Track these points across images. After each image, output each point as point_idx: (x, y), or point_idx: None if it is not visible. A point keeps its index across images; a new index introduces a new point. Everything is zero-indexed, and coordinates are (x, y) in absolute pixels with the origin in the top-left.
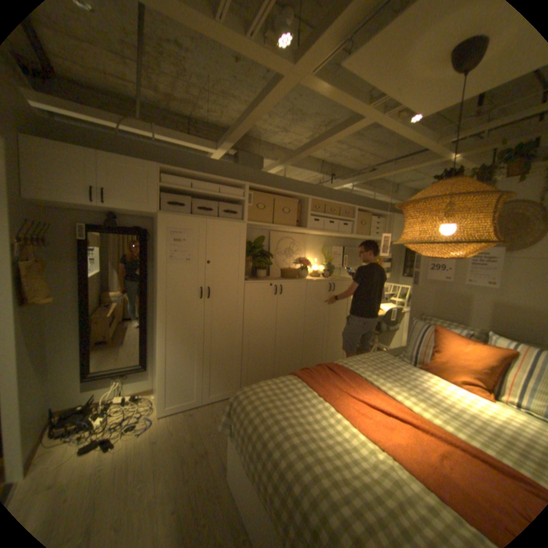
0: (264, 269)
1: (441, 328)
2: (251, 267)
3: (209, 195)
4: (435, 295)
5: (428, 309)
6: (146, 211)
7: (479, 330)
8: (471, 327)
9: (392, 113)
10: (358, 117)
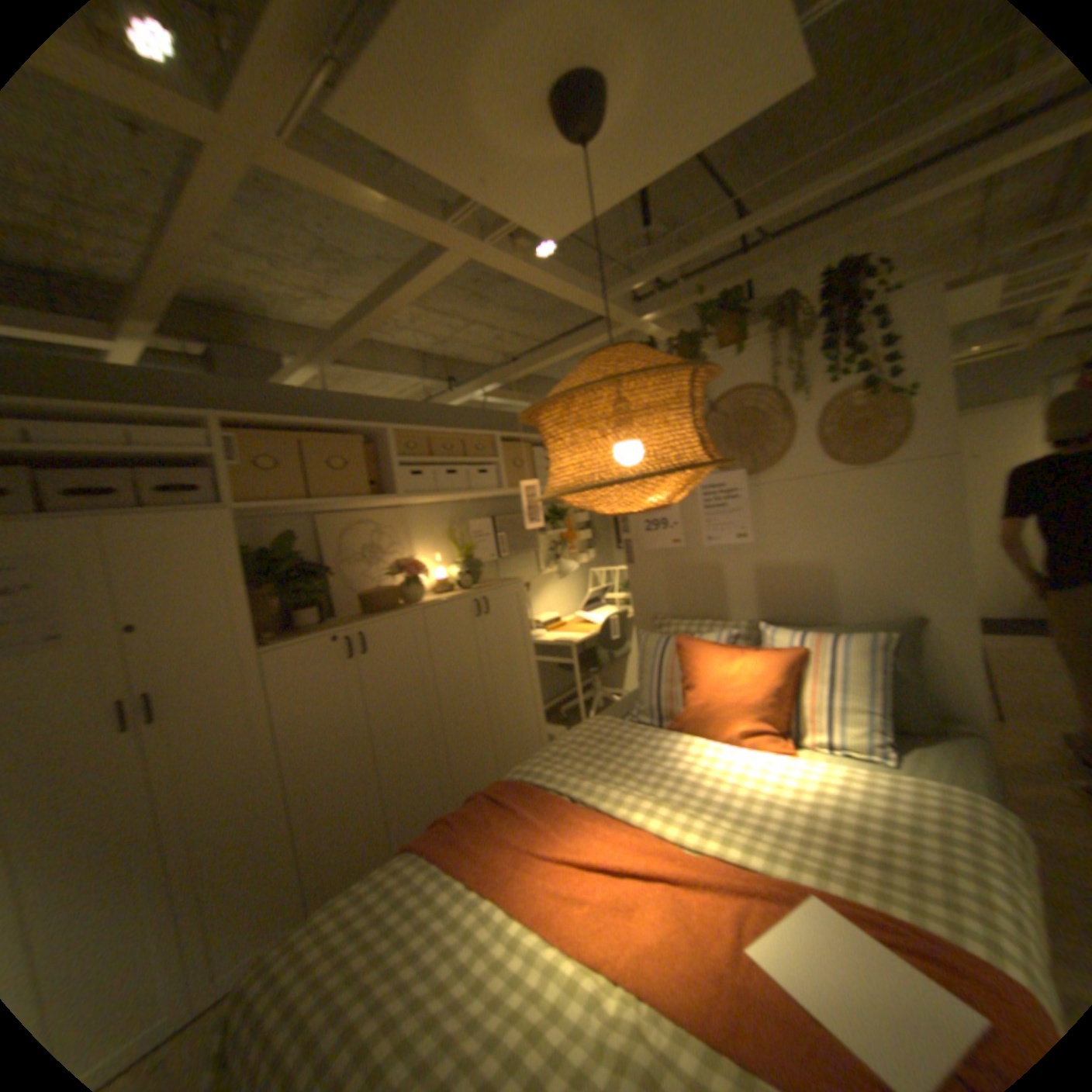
0: (313, 604)
1: (687, 637)
2: (279, 608)
3: (101, 454)
4: (667, 577)
5: (662, 606)
6: None
7: (746, 622)
8: (734, 620)
9: (502, 240)
10: (437, 249)
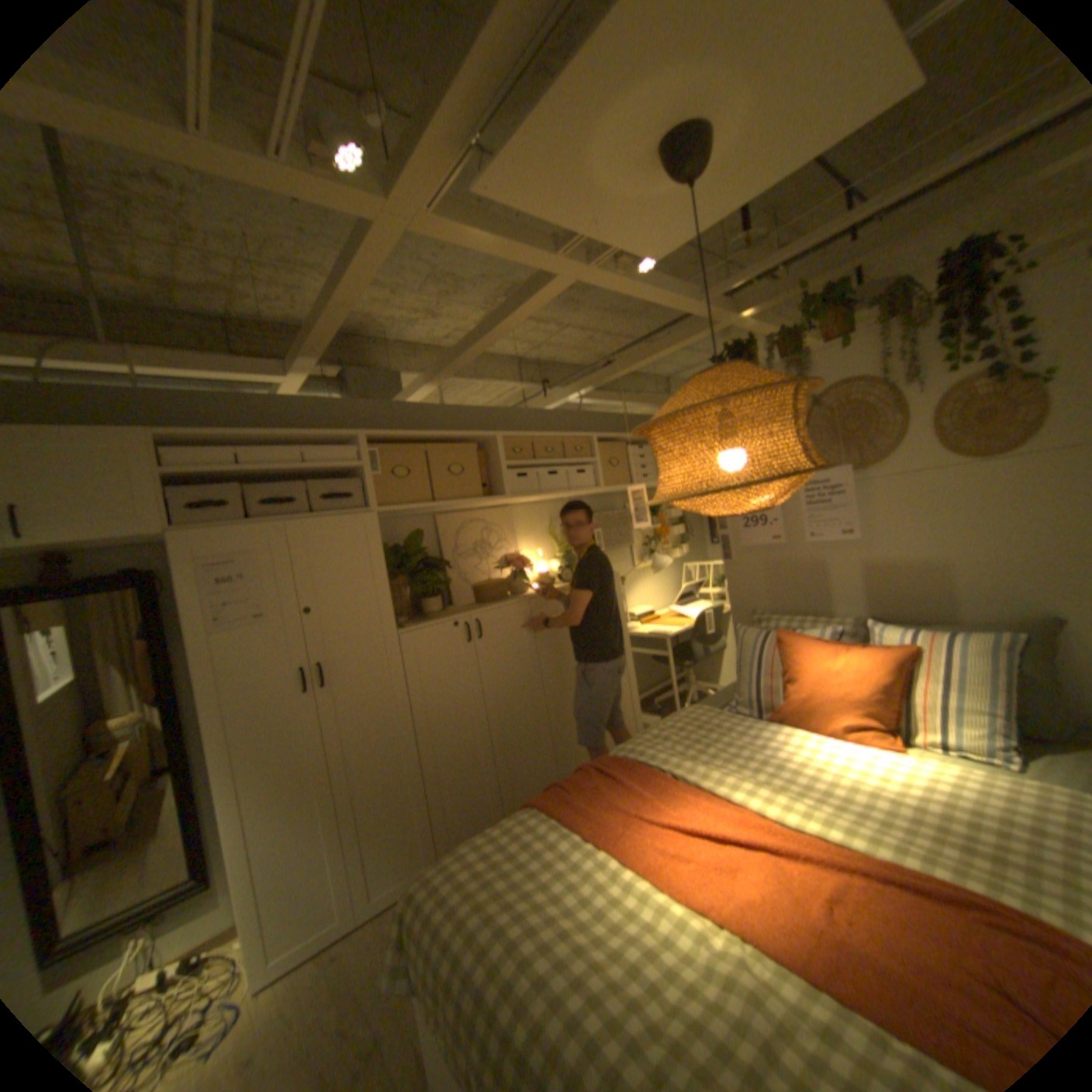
0: (436, 594)
1: (786, 632)
2: (408, 597)
3: (282, 471)
4: (765, 573)
5: (761, 601)
6: (134, 533)
7: (851, 619)
8: (837, 616)
9: (604, 262)
10: (545, 276)
